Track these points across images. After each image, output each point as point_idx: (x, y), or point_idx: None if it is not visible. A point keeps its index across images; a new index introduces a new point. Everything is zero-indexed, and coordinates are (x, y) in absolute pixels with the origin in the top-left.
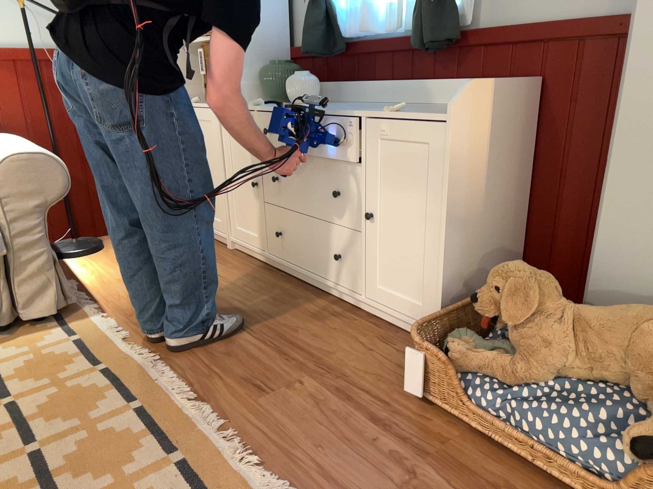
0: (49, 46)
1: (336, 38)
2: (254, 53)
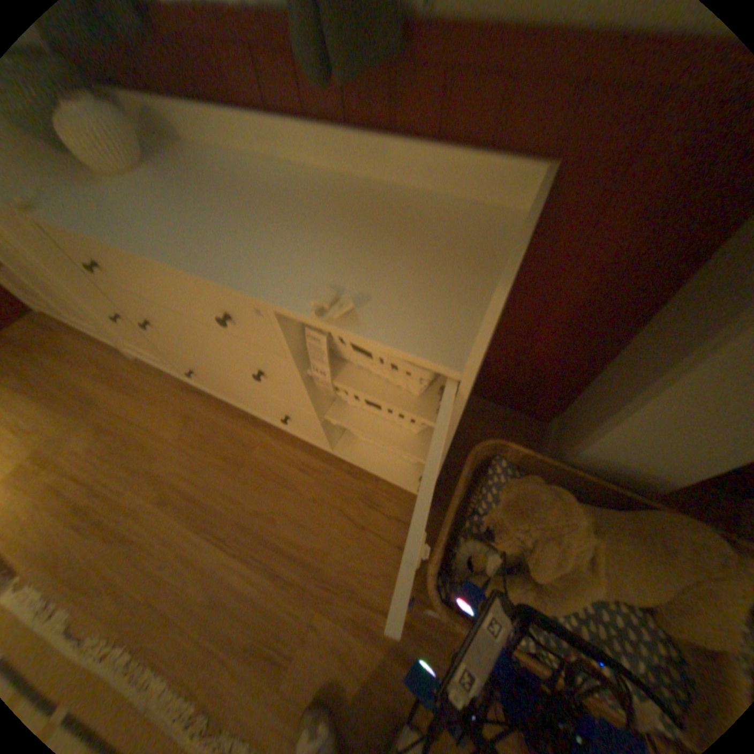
0: None
1: None
2: None
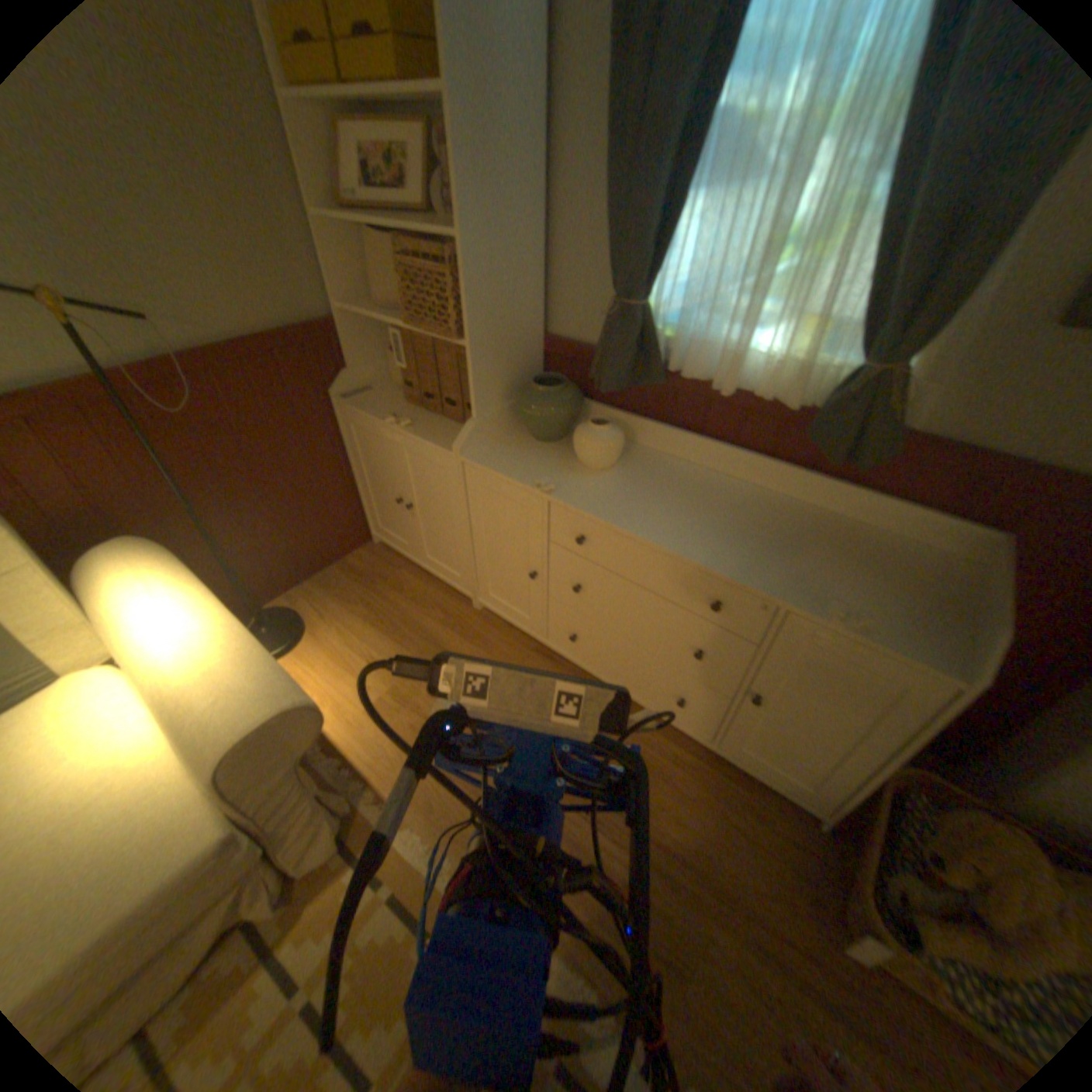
0: (128, 354)
1: (652, 362)
2: (504, 359)
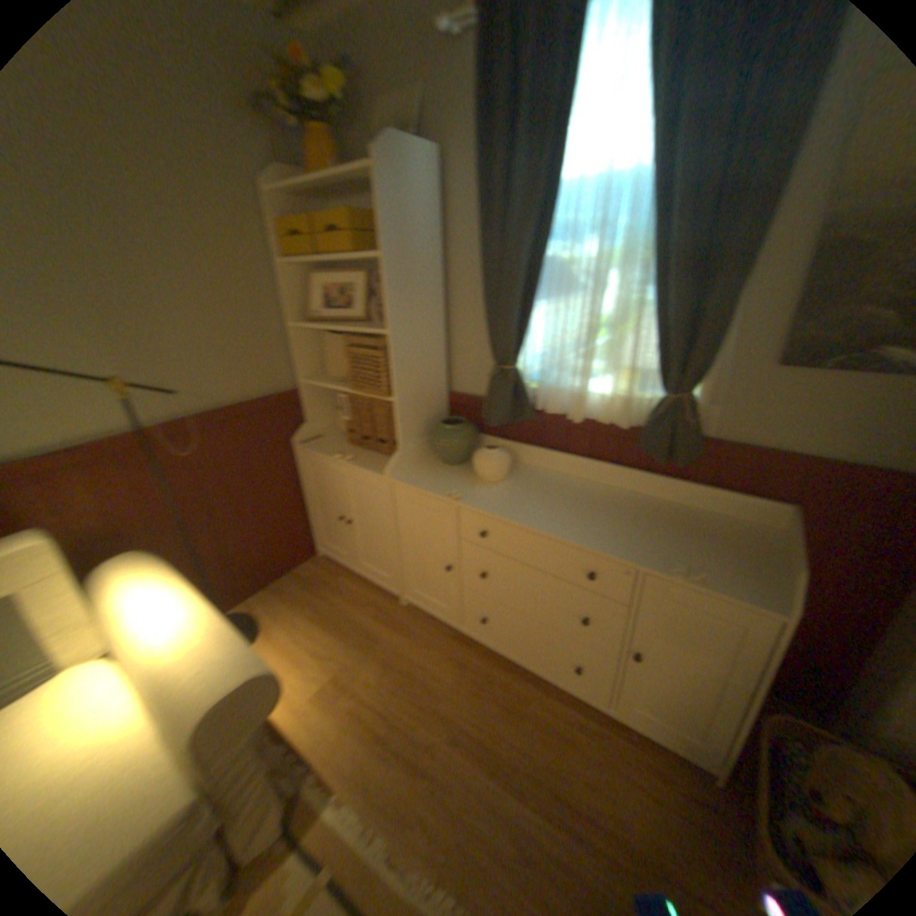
0: (152, 418)
1: (523, 405)
2: (419, 409)
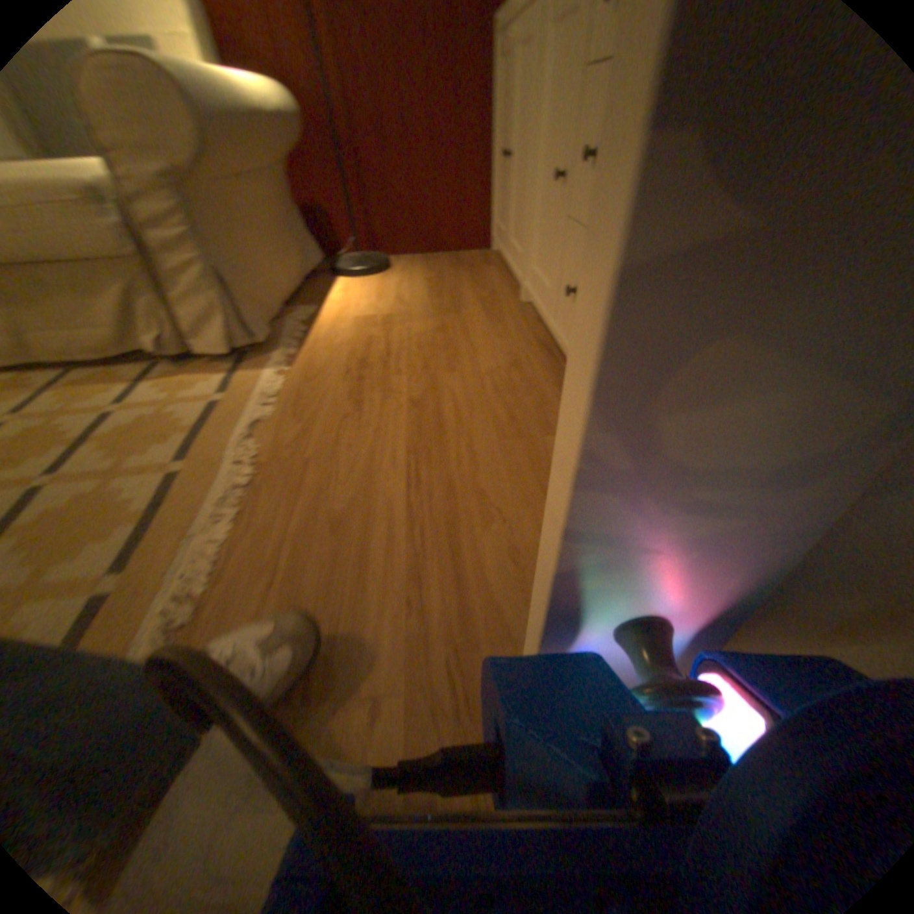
0: None
1: None
2: None
